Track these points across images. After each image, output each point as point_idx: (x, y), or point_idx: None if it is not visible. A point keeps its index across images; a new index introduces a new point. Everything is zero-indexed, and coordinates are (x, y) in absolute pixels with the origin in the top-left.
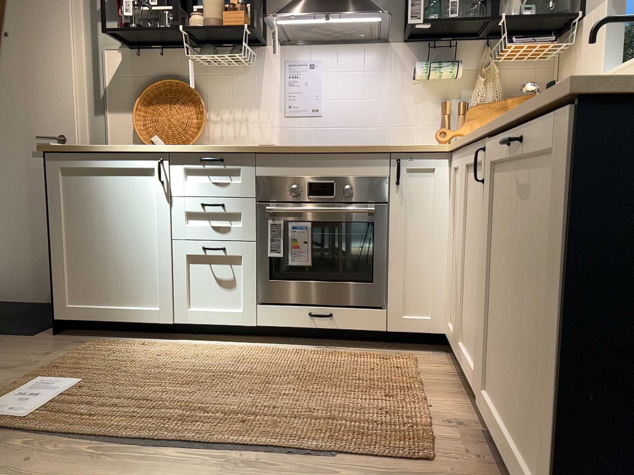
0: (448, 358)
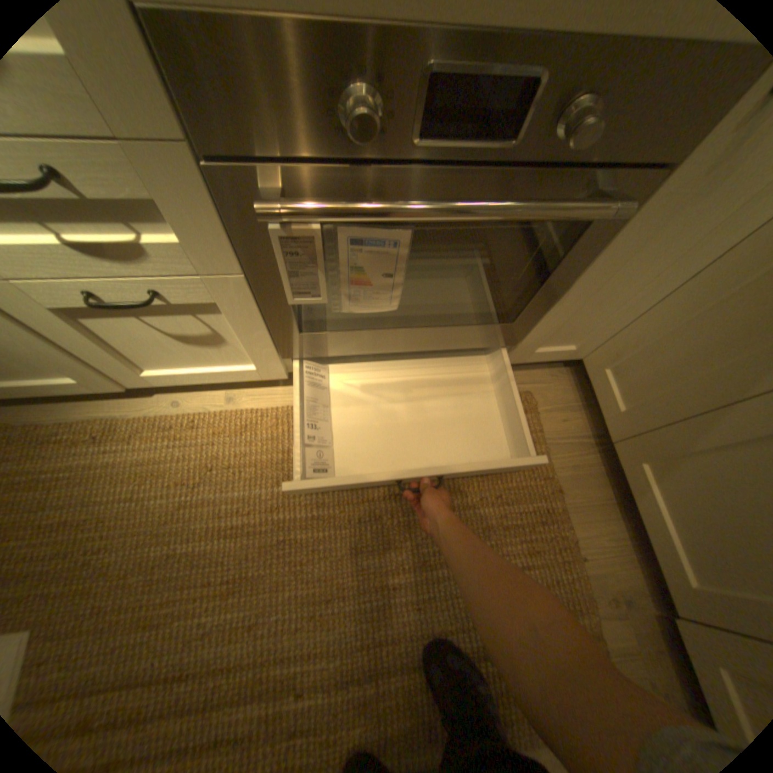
0: (569, 384)
